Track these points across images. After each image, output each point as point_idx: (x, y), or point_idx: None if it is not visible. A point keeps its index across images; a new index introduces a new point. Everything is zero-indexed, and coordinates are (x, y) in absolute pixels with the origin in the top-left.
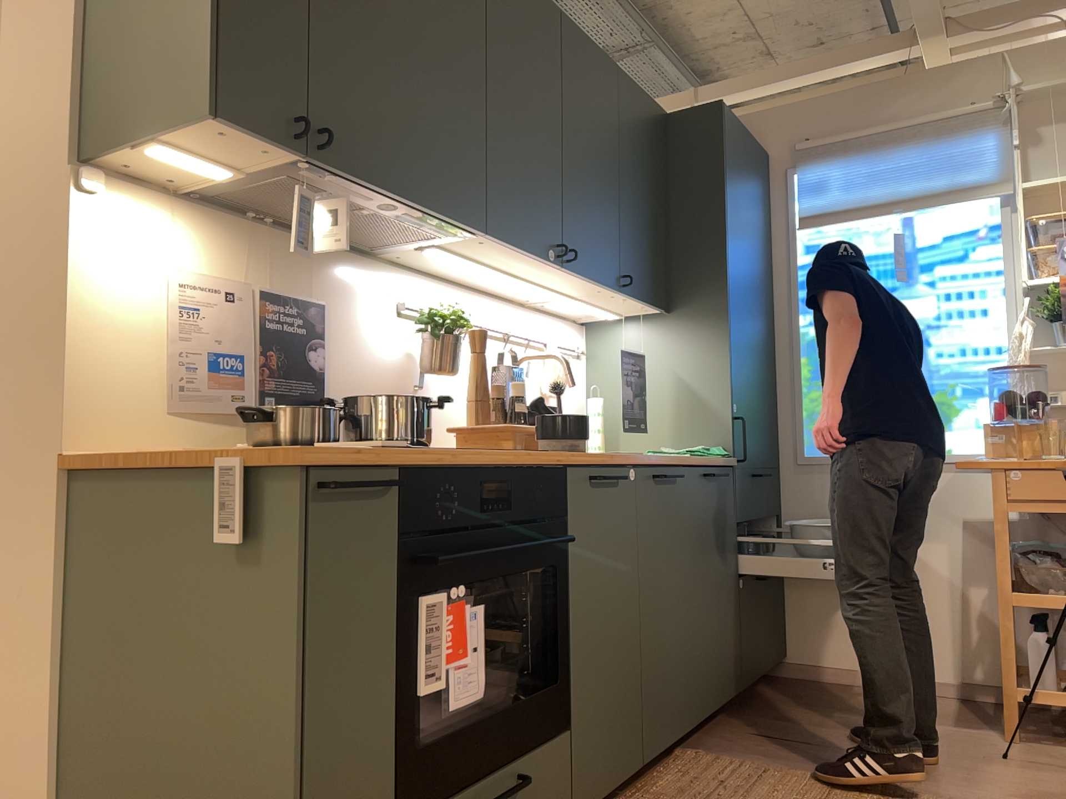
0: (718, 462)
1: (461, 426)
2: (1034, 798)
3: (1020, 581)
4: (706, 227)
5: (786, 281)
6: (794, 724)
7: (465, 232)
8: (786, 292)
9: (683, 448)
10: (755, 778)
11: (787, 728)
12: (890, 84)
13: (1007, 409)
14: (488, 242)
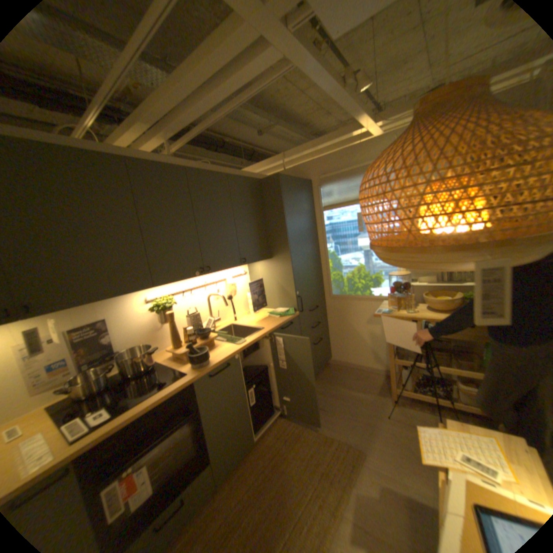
0: (288, 319)
1: (170, 349)
2: (390, 448)
3: (398, 353)
4: (279, 226)
5: (321, 231)
6: (323, 398)
7: (145, 288)
8: (321, 235)
9: (281, 308)
10: (297, 438)
11: (320, 400)
12: (354, 146)
13: (396, 288)
14: (160, 285)
